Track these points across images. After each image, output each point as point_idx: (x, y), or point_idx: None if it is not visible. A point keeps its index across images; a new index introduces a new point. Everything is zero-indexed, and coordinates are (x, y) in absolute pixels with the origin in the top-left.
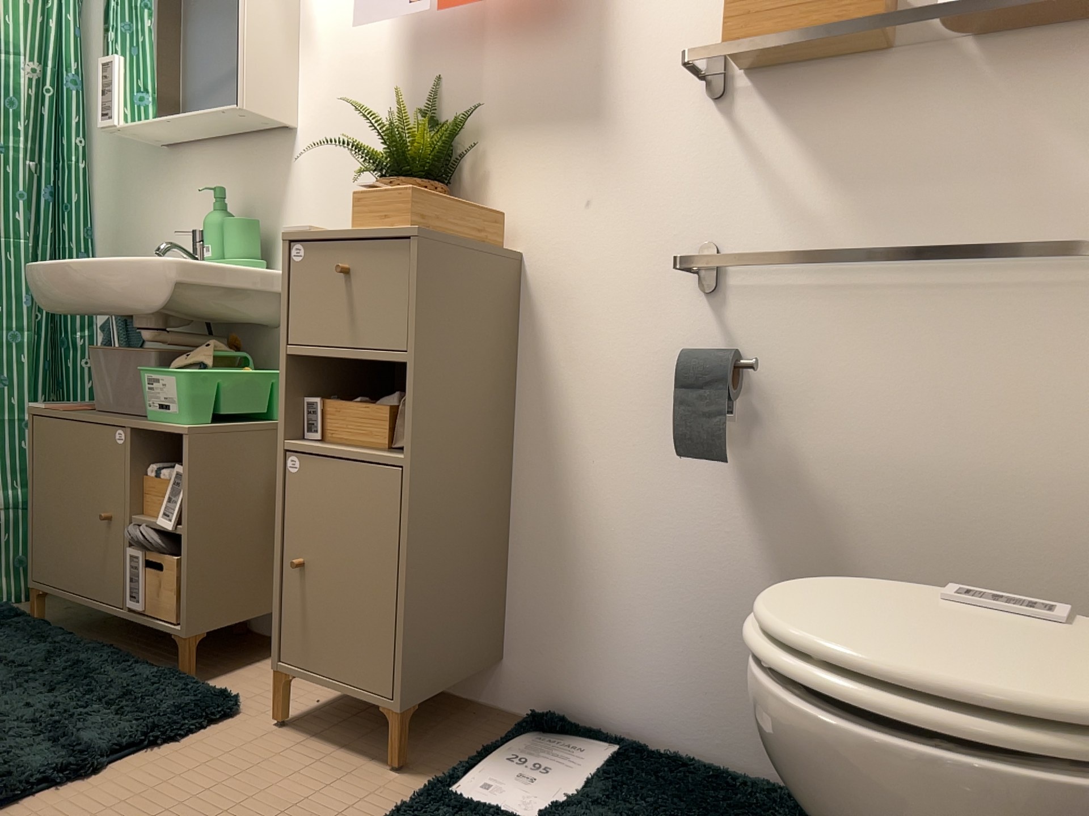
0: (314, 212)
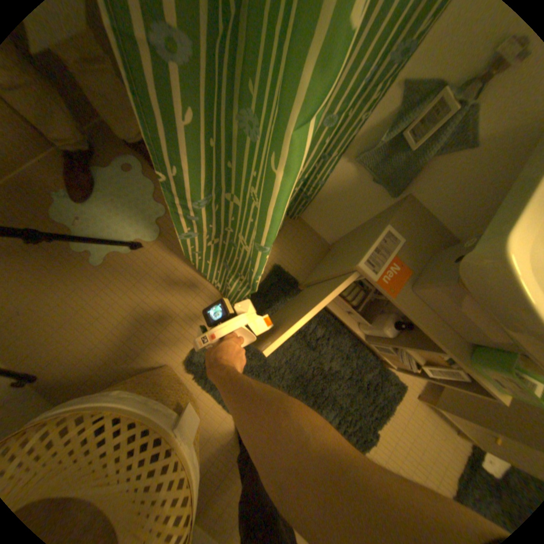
0: None
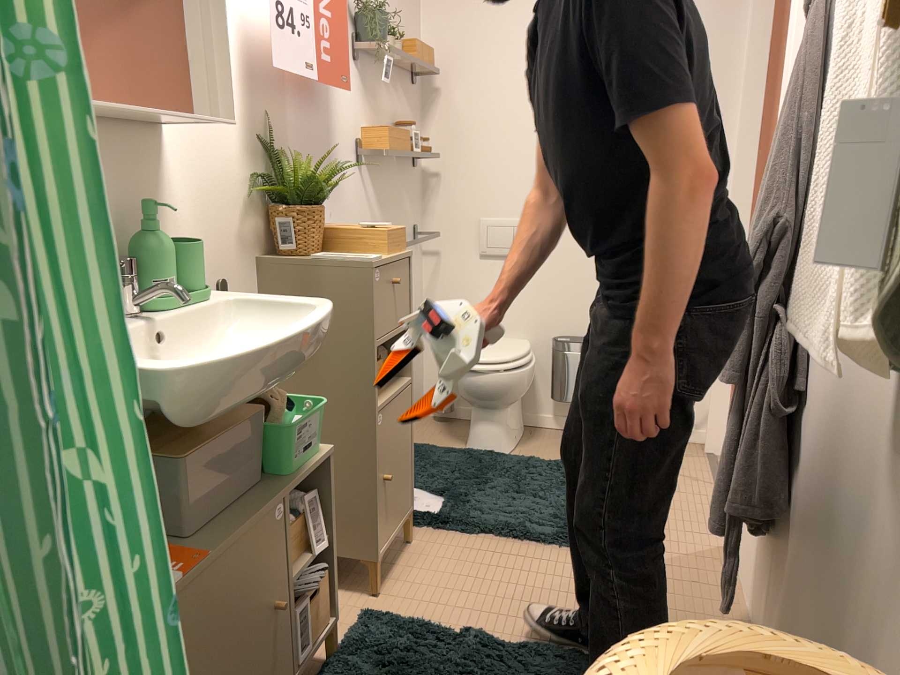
0: (198, 224)
